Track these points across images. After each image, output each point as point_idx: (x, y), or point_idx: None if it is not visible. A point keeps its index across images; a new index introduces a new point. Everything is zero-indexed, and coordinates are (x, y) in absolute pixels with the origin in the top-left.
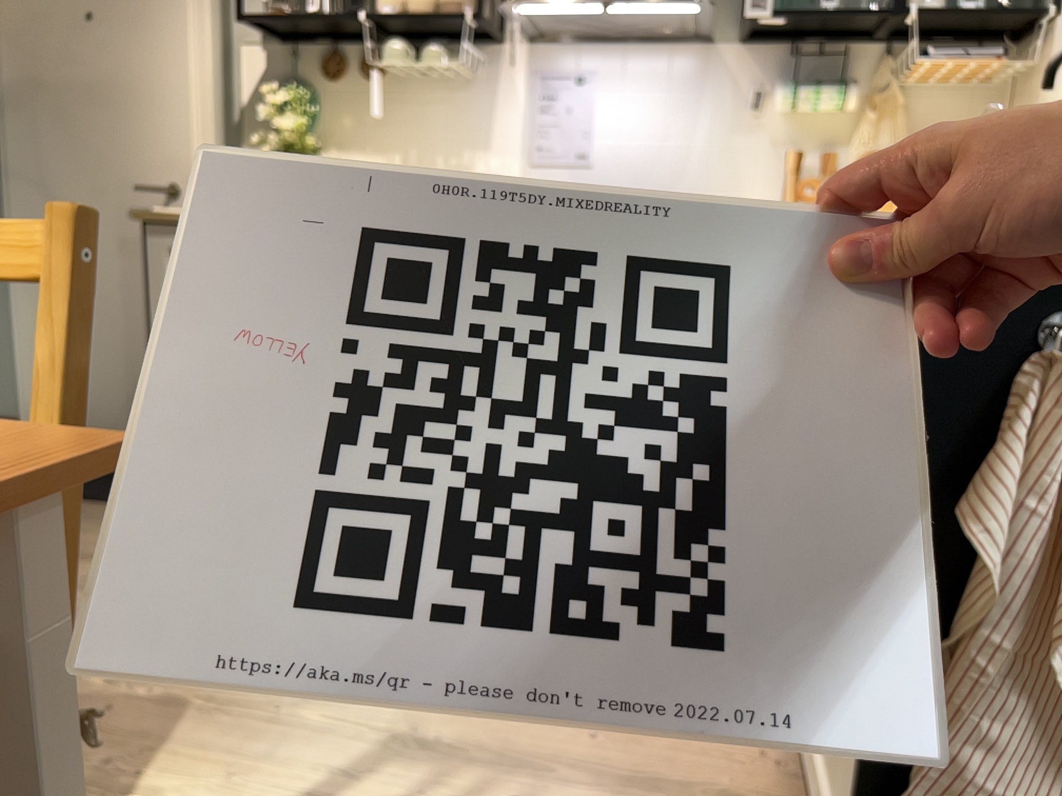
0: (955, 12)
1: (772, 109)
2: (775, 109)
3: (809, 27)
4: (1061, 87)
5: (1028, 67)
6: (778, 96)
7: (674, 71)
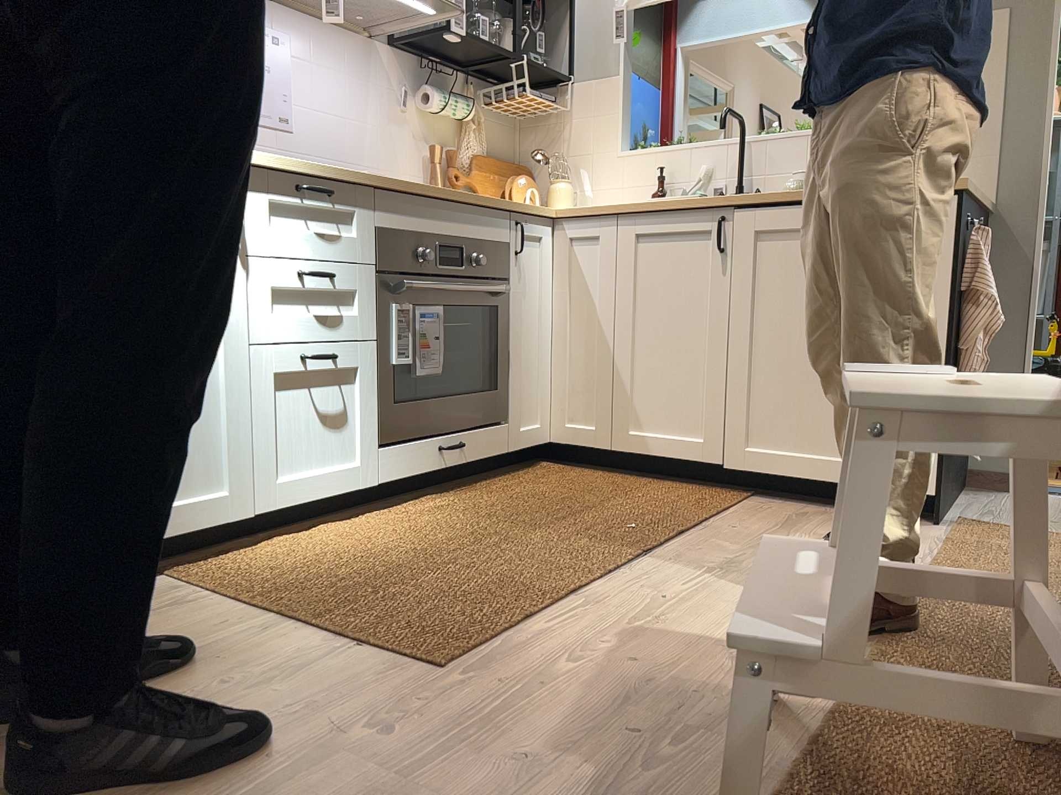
0: (539, 66)
1: (429, 109)
2: (432, 109)
3: (441, 49)
4: (586, 127)
5: (560, 111)
6: (439, 99)
7: (350, 57)
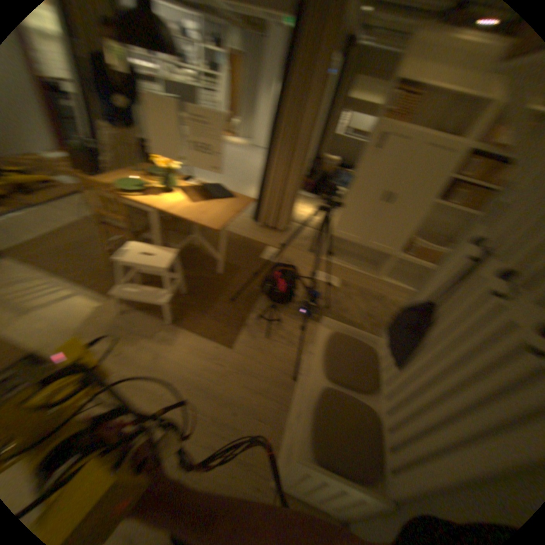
0: None
1: None
2: None
3: None
4: None
5: None
6: None
7: None
